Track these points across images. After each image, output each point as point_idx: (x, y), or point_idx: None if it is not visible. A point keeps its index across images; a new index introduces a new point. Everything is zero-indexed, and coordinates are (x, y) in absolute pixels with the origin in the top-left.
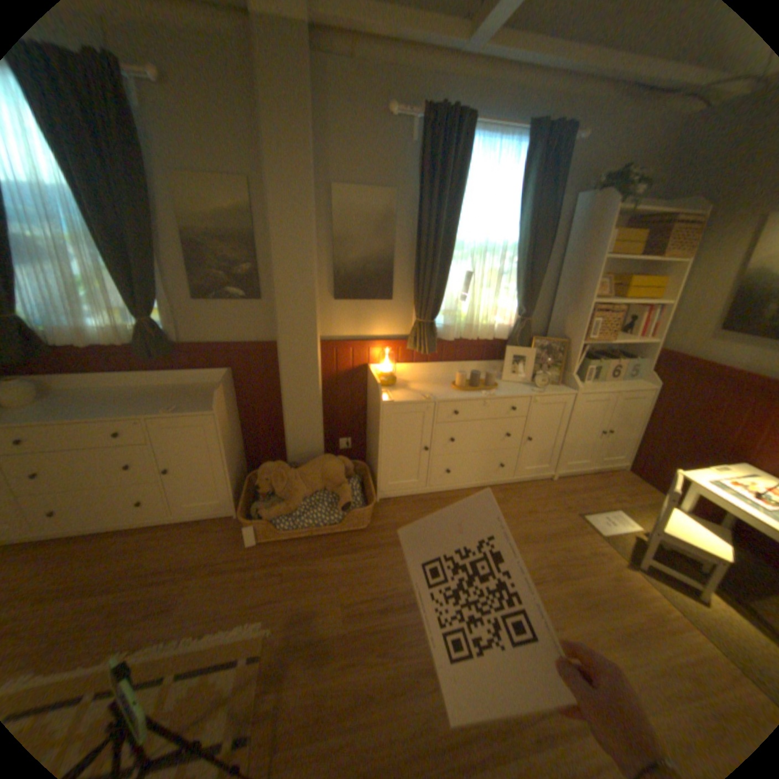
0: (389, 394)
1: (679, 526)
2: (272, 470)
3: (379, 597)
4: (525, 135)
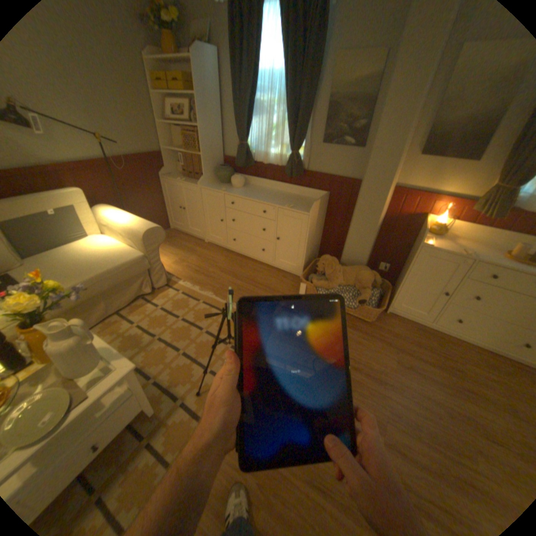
0: (433, 240)
1: None
2: (328, 260)
3: (356, 361)
4: None
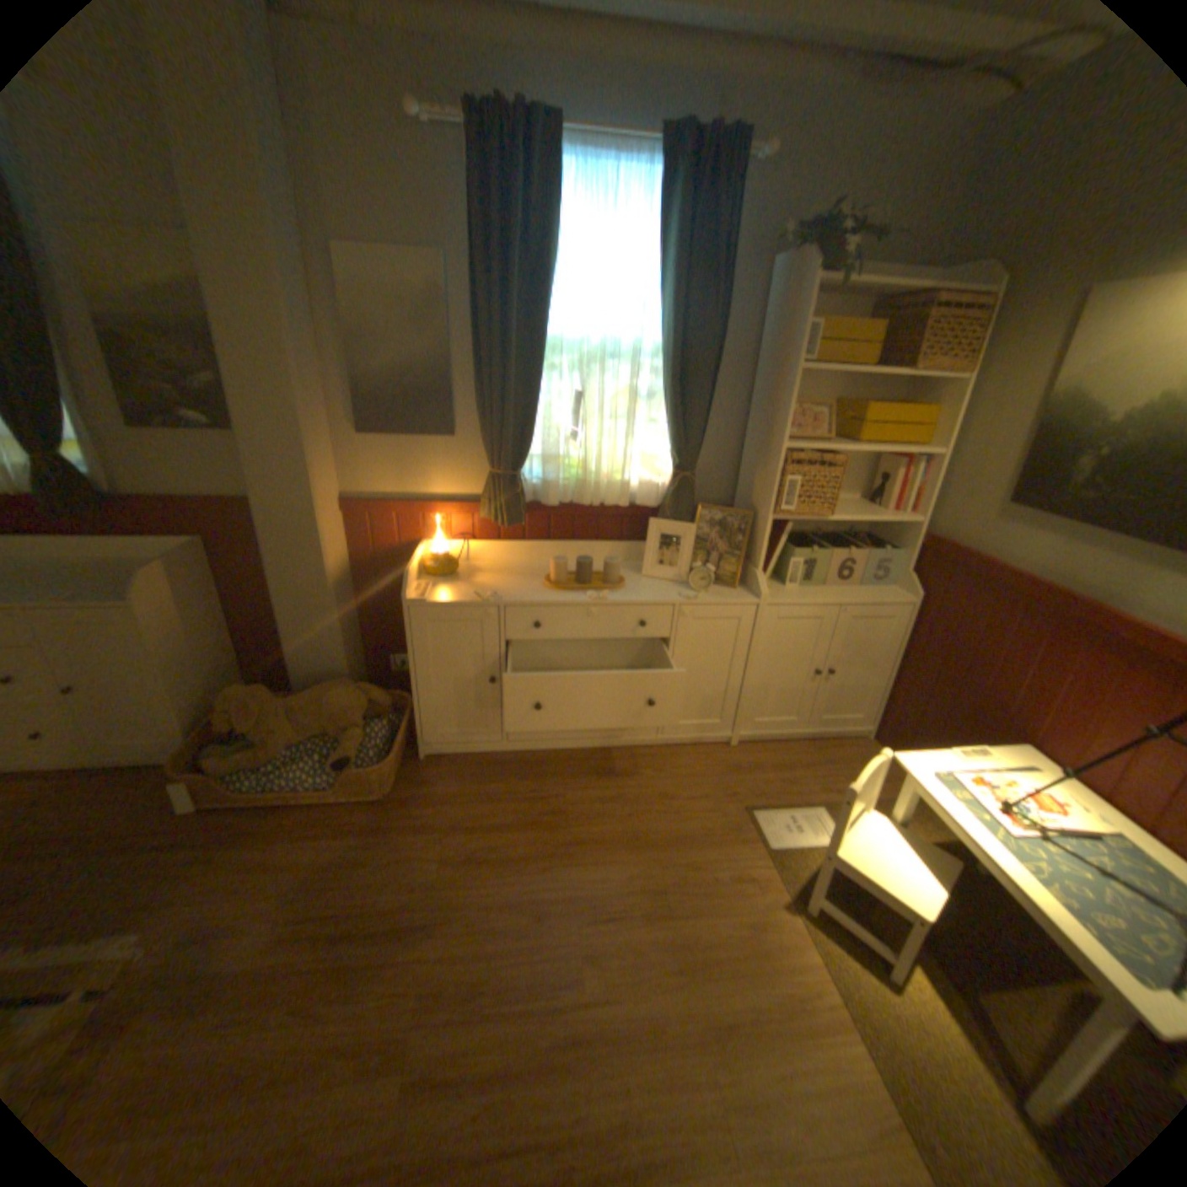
0: (429, 590)
1: (873, 847)
2: (238, 698)
3: (342, 916)
4: (664, 151)
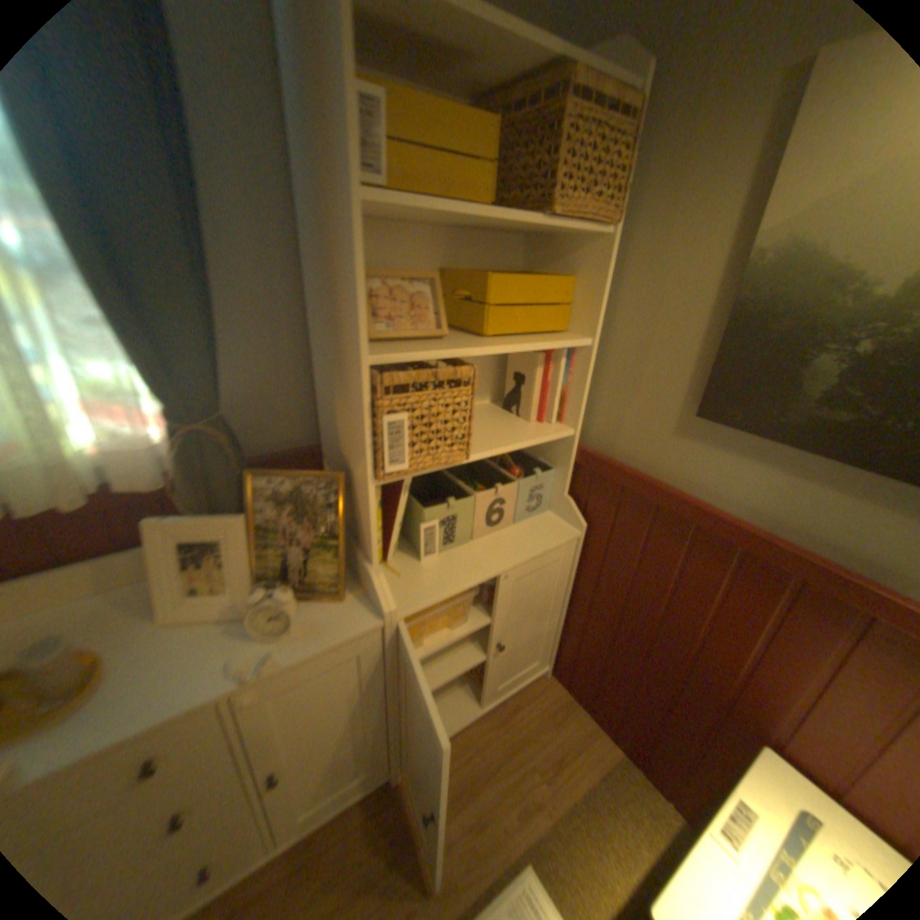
0: None
1: None
2: None
3: None
4: None
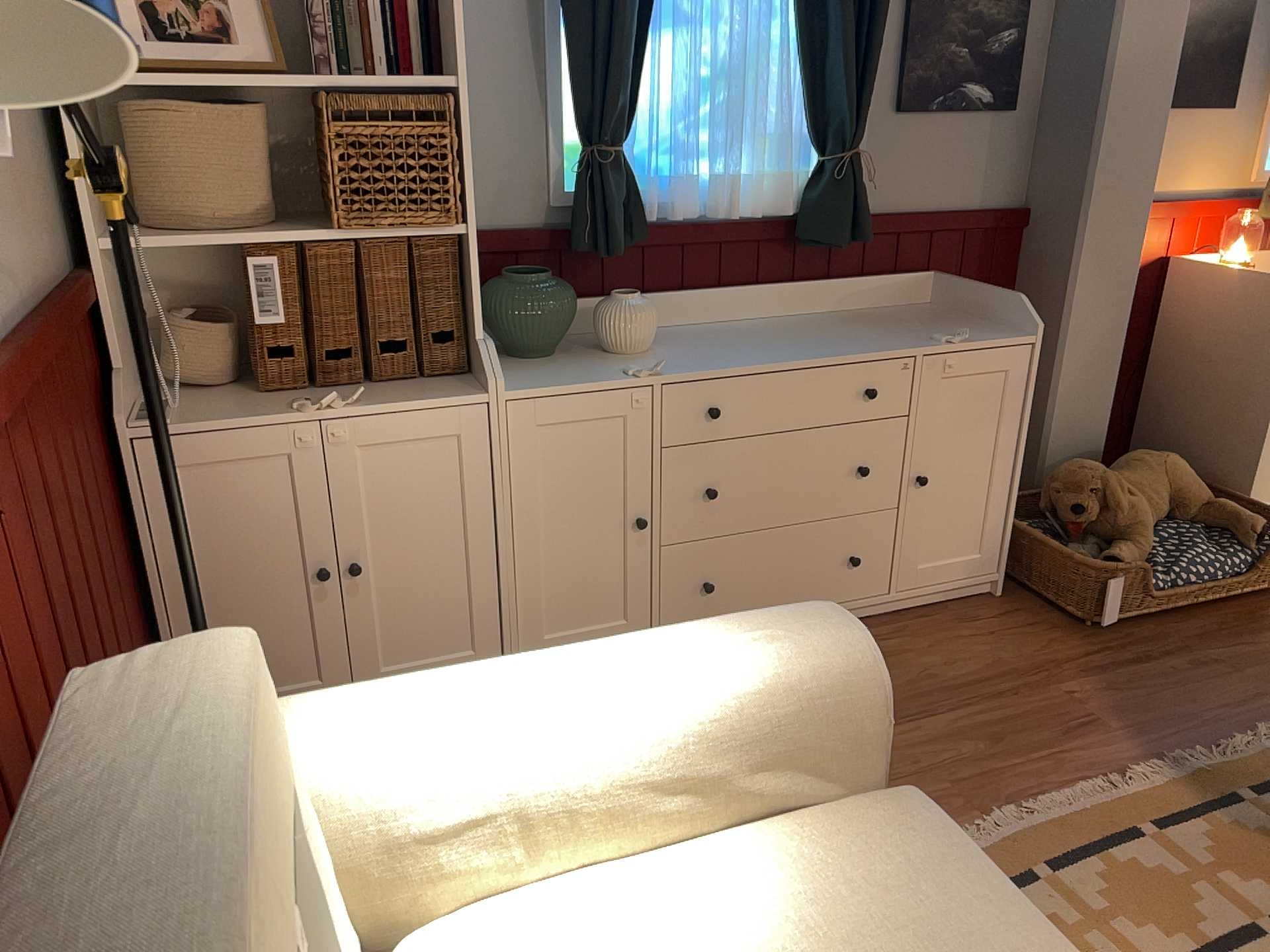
0: None
1: None
2: (1096, 470)
3: None
4: None
